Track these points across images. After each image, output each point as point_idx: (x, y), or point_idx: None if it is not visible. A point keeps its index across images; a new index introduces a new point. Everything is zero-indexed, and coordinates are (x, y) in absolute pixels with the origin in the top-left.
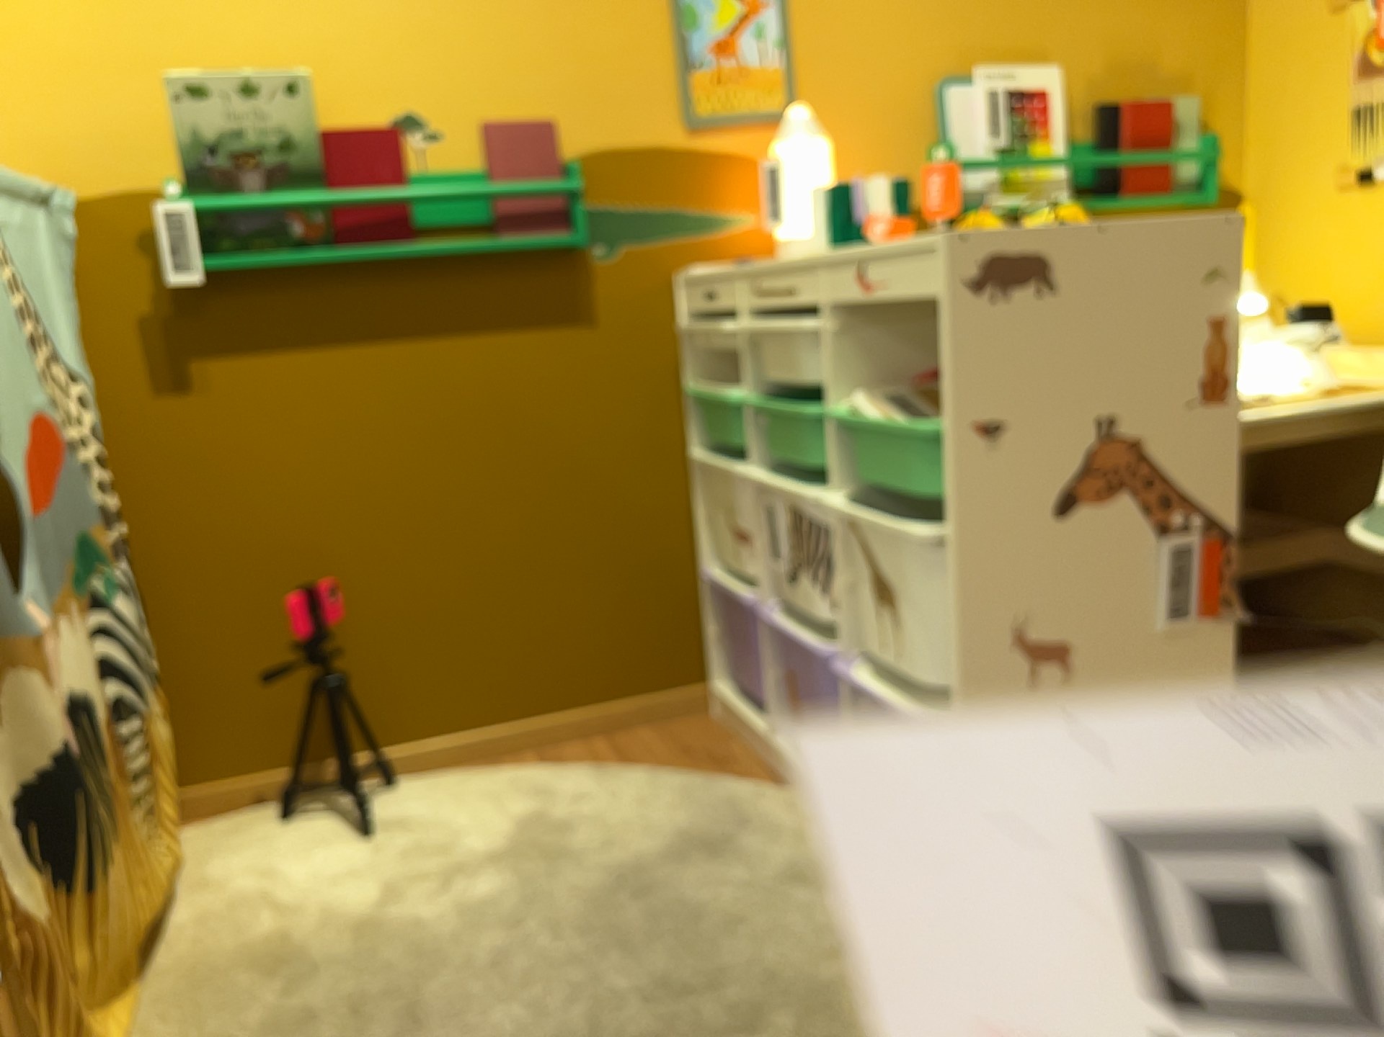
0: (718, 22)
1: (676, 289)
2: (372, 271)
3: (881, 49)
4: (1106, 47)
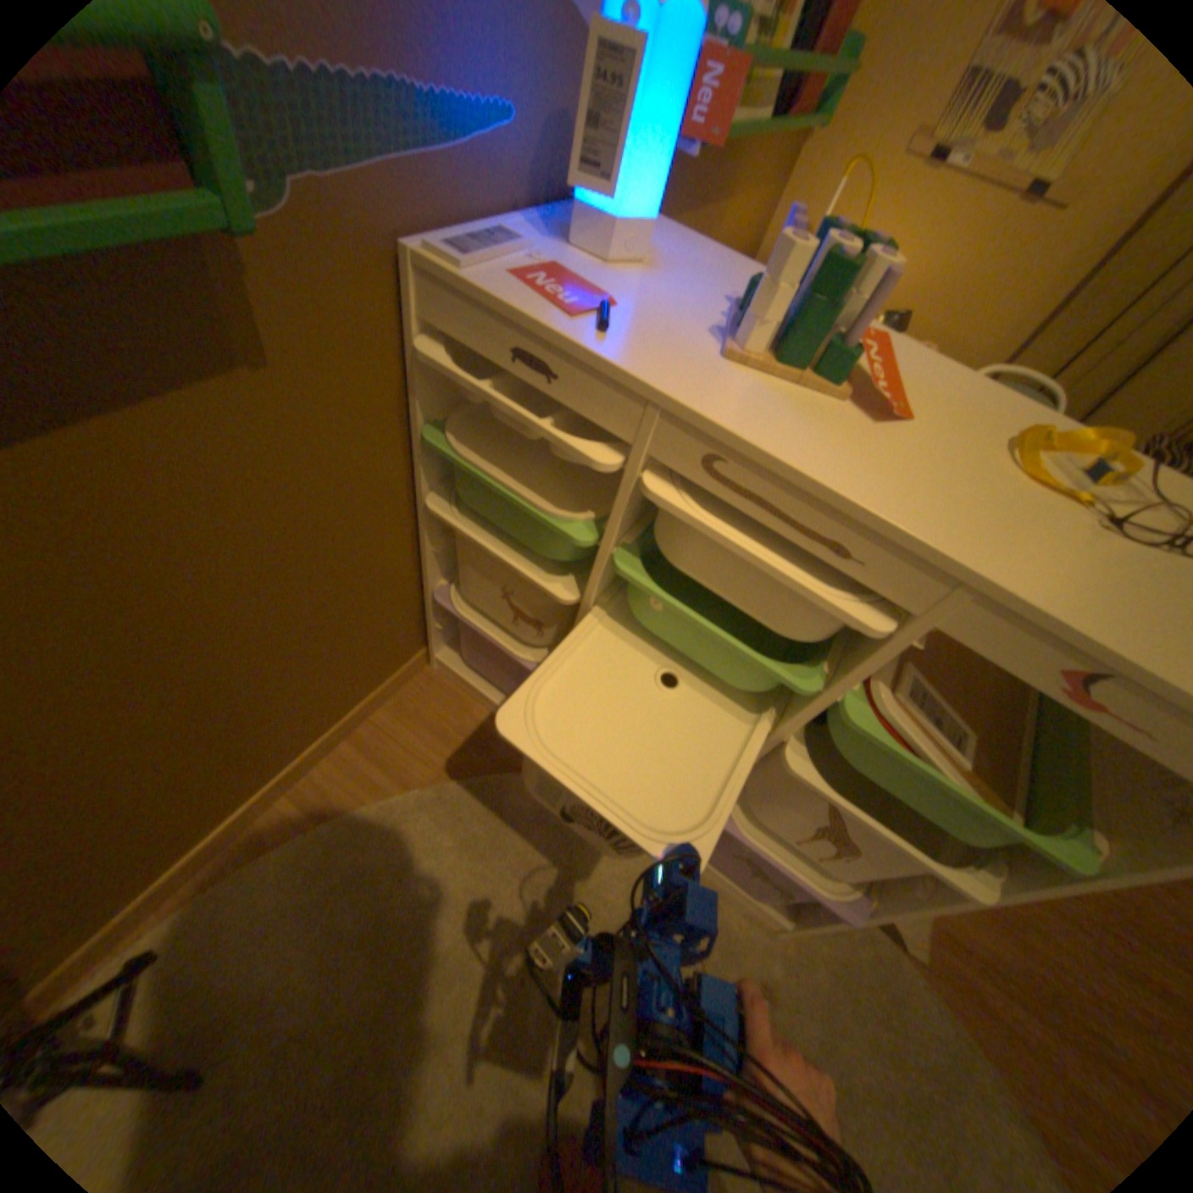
0: None
1: (407, 270)
2: None
3: None
4: None
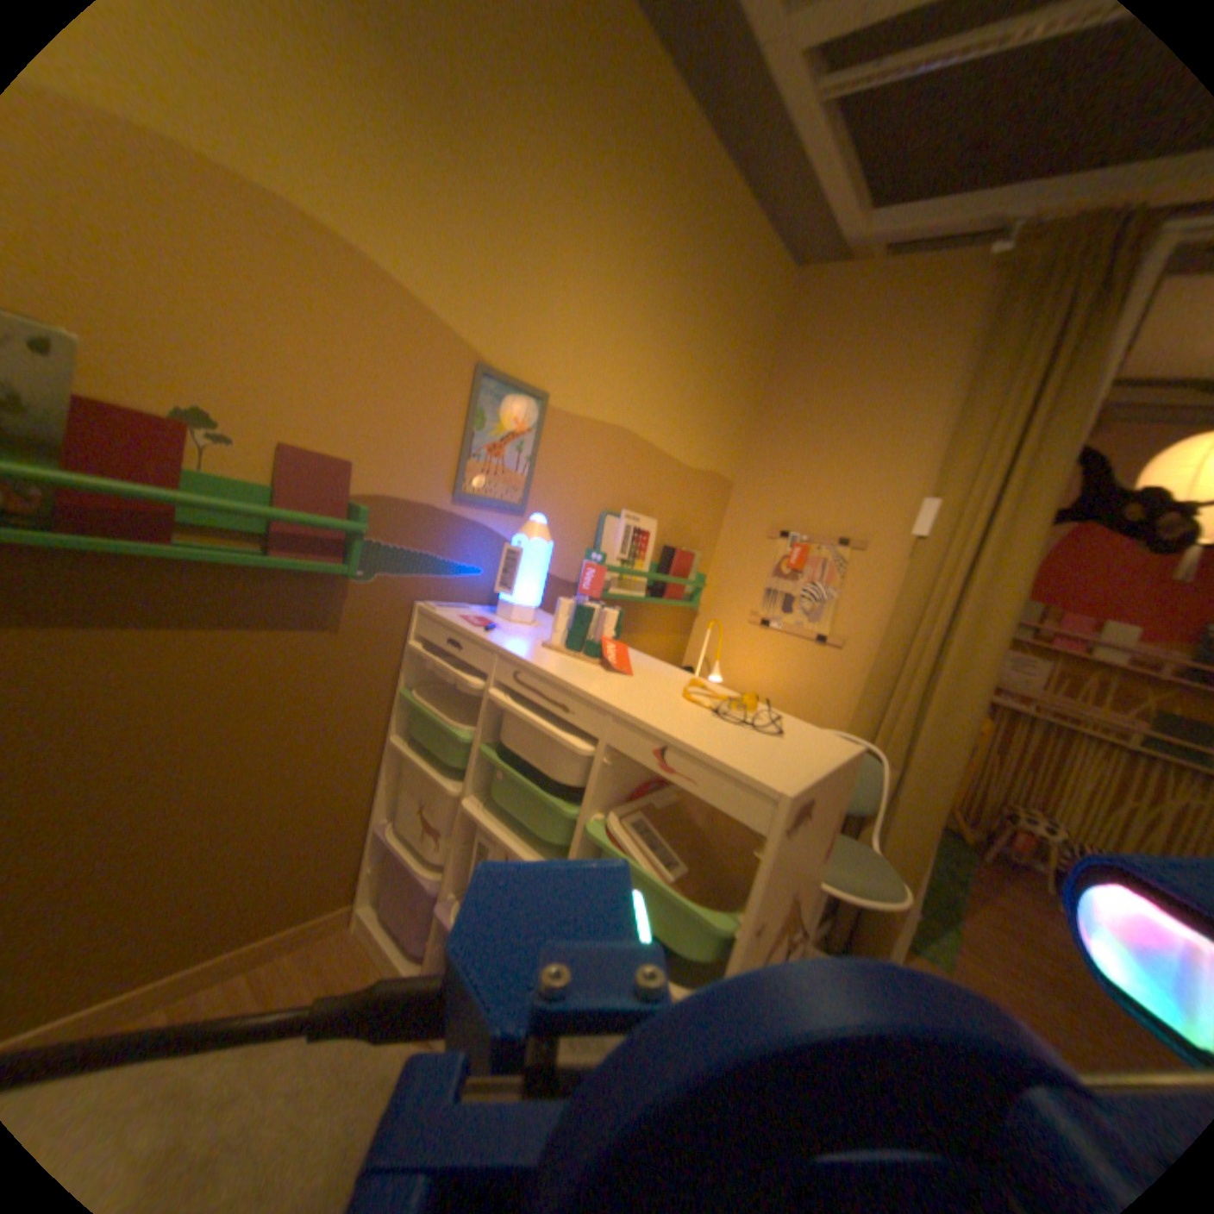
0: (499, 432)
1: (416, 616)
2: (102, 557)
3: (583, 483)
4: (676, 516)
